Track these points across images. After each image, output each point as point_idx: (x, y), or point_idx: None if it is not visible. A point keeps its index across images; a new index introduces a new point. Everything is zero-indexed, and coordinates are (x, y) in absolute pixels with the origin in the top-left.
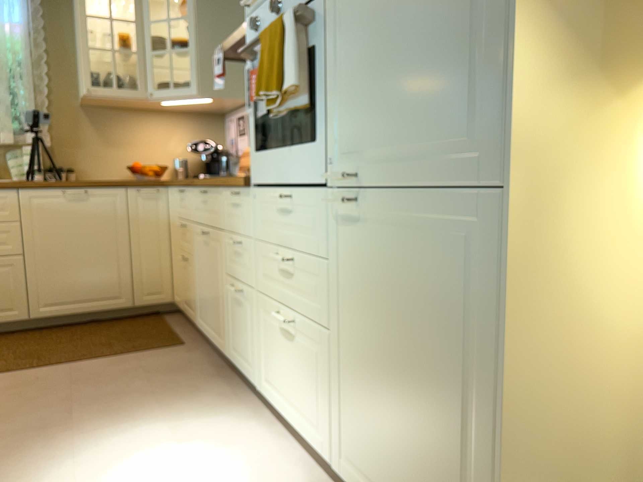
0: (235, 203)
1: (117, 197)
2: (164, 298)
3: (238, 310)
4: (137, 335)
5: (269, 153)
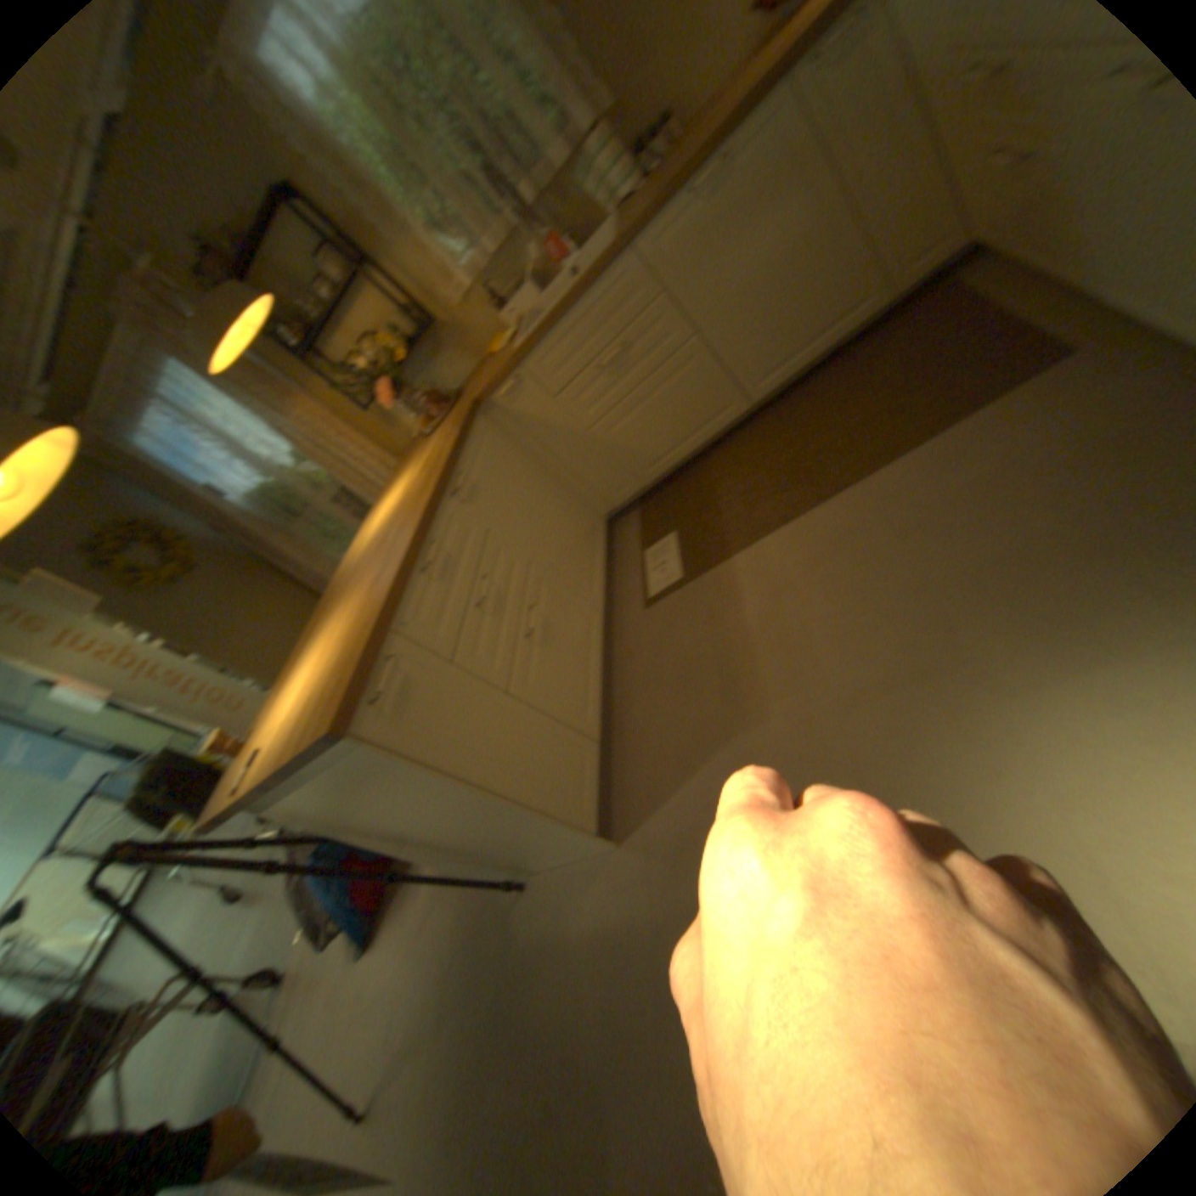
0: None
1: (779, 114)
2: (951, 245)
3: None
4: (939, 357)
5: None
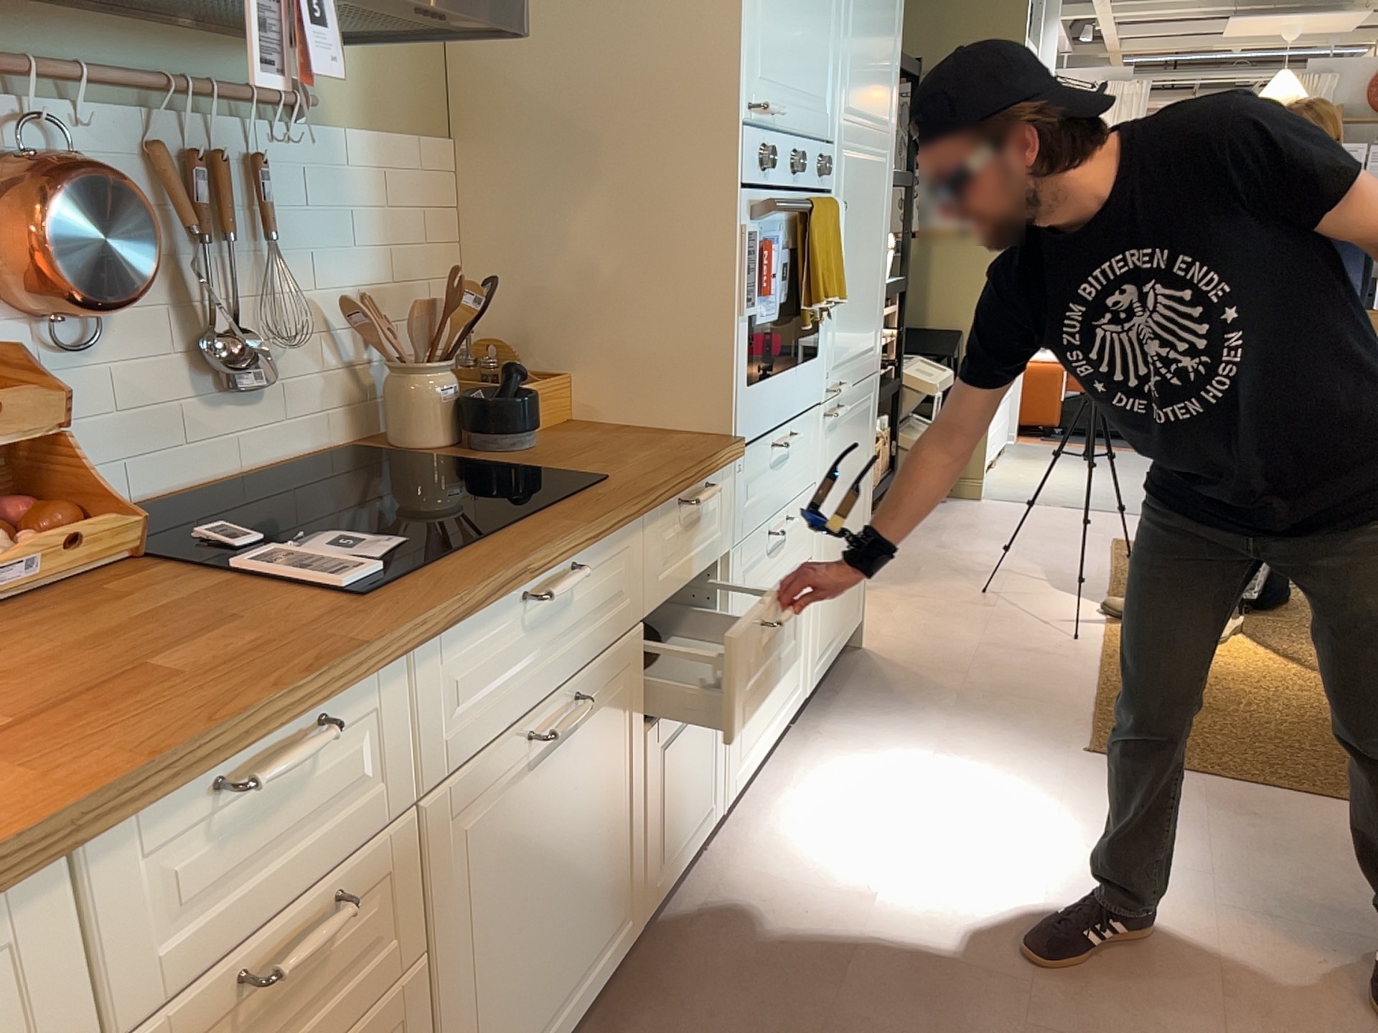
0: (687, 516)
1: None
2: None
3: (684, 746)
4: None
5: (769, 383)
